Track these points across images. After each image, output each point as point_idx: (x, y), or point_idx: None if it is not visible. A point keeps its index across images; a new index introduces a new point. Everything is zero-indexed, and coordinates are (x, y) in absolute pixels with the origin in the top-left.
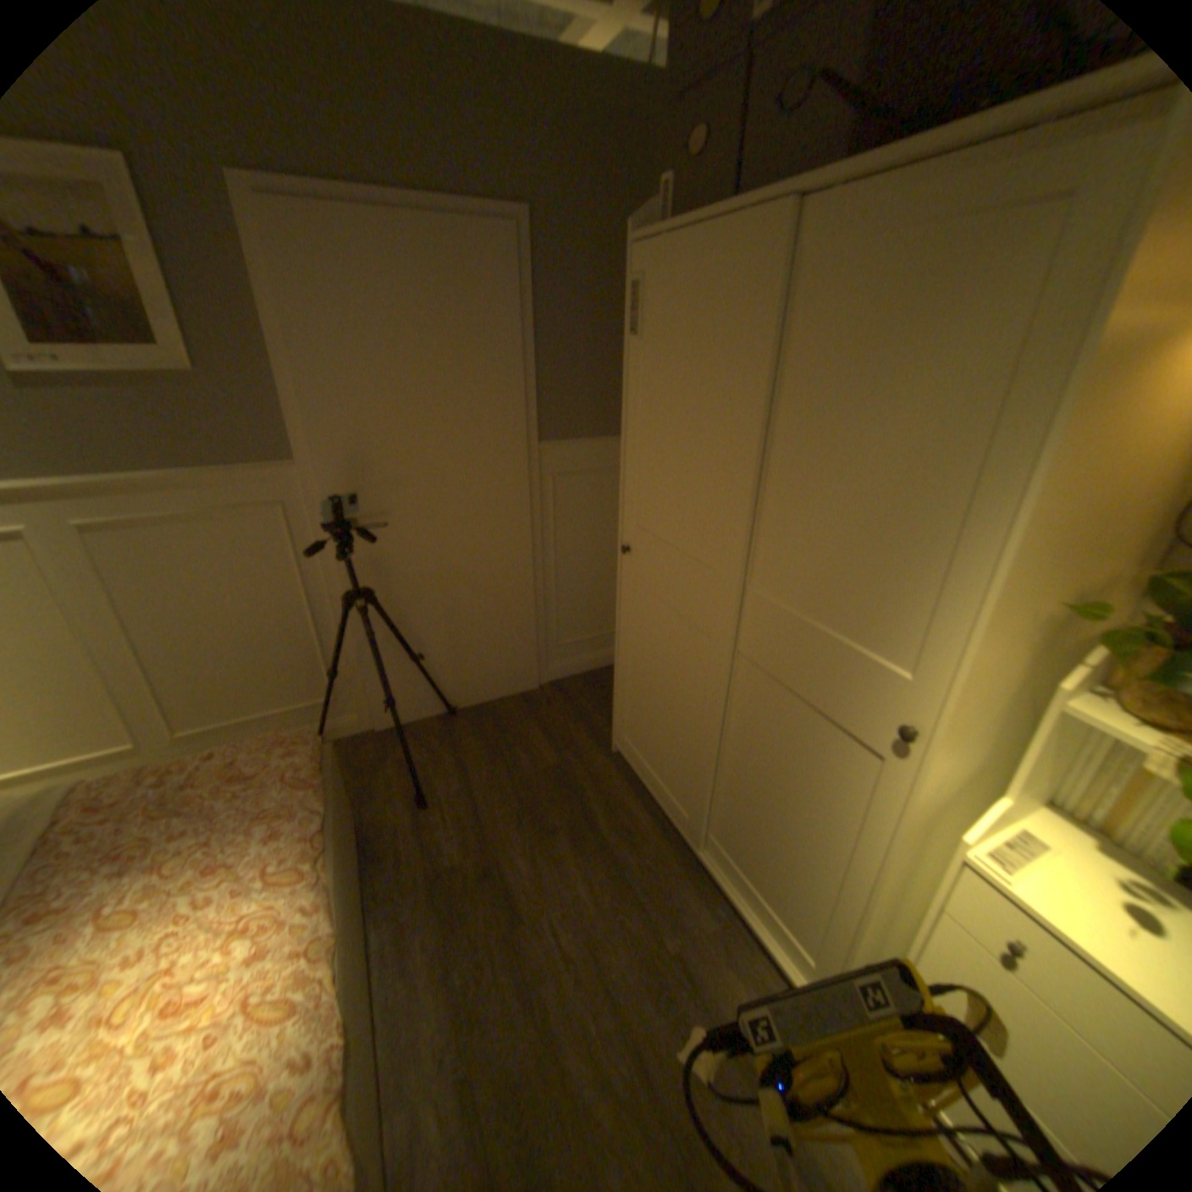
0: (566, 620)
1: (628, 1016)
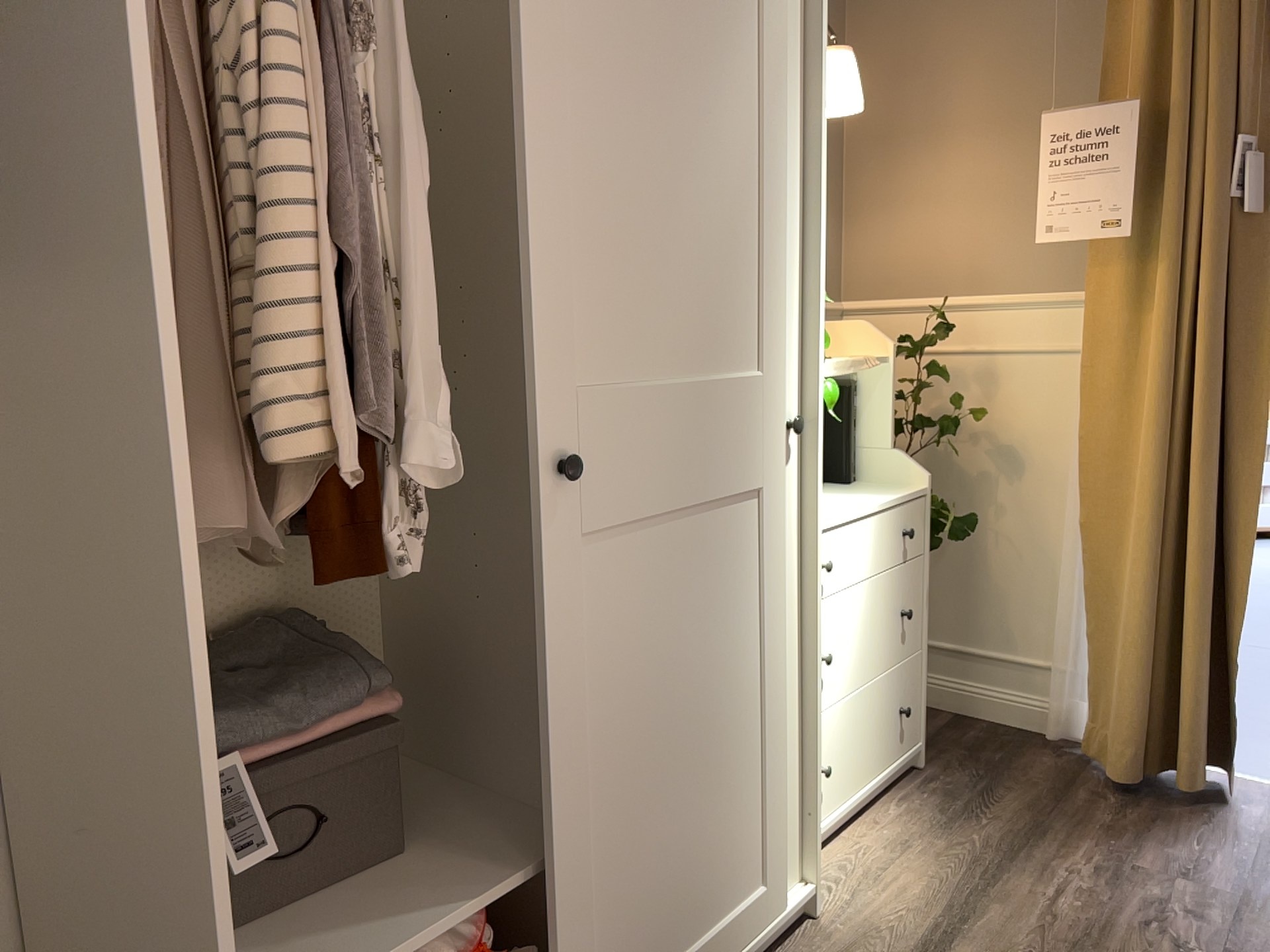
0: None
1: None
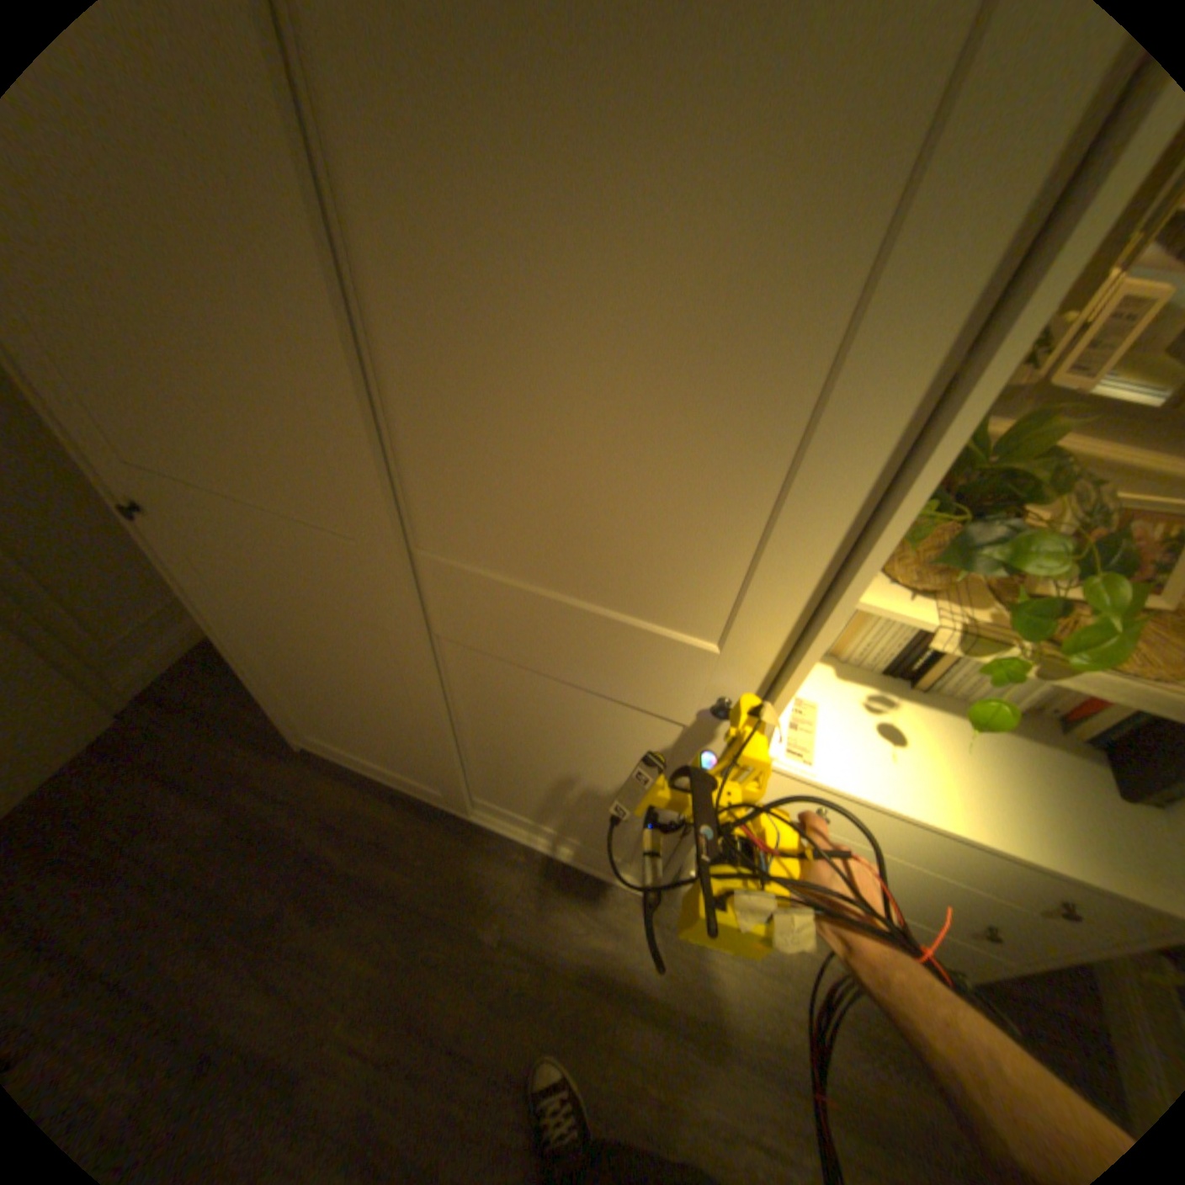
0: (97, 607)
1: (485, 1056)
